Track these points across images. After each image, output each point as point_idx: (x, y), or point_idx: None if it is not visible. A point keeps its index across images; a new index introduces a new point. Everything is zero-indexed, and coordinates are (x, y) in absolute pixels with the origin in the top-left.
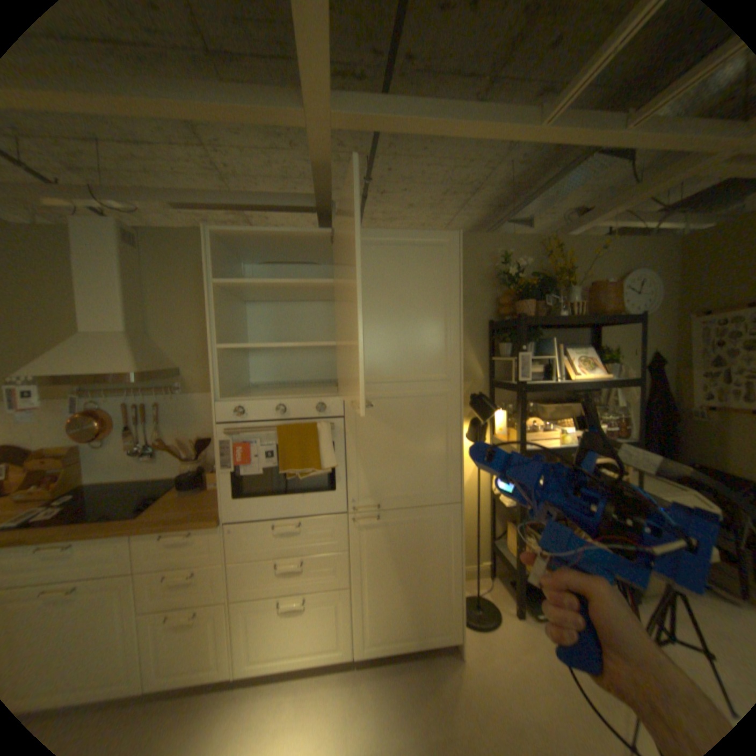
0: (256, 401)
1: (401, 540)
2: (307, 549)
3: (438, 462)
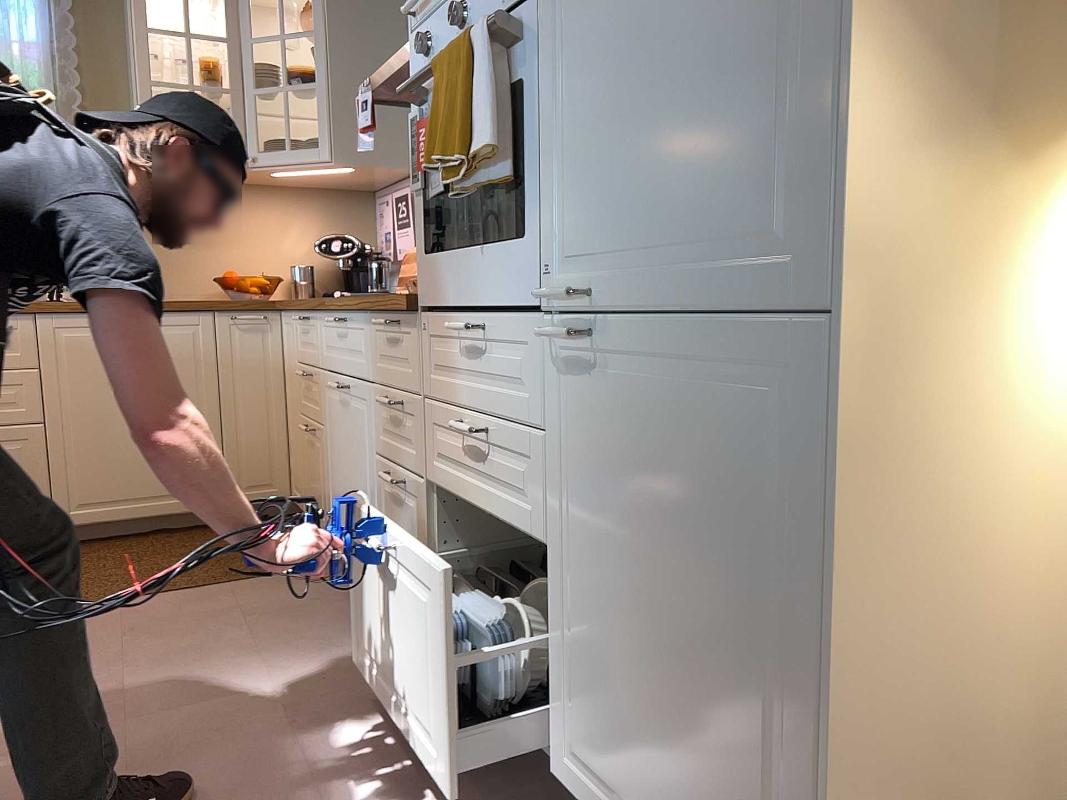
0: (447, 8)
1: (651, 446)
2: (498, 405)
3: (772, 91)
